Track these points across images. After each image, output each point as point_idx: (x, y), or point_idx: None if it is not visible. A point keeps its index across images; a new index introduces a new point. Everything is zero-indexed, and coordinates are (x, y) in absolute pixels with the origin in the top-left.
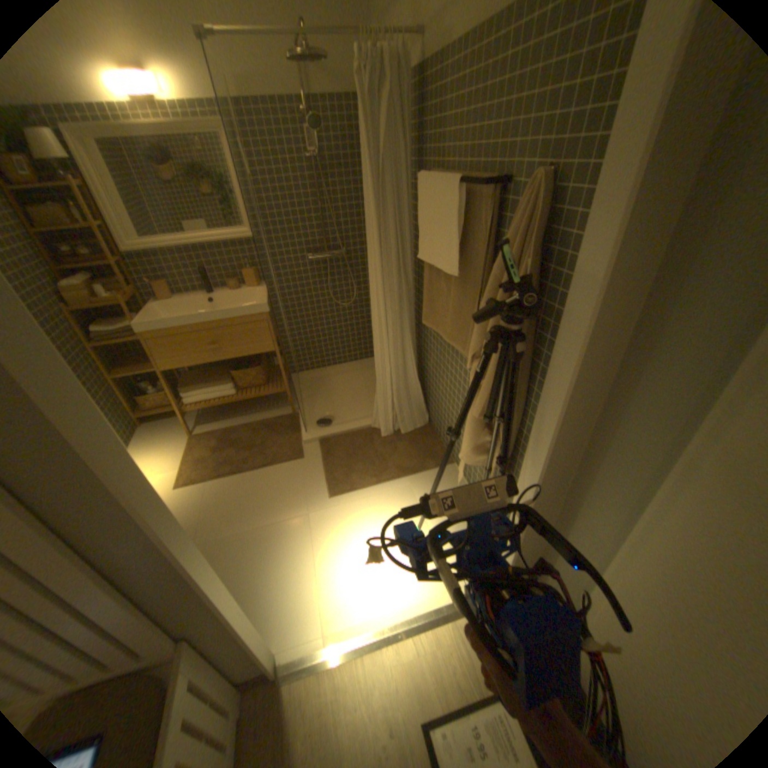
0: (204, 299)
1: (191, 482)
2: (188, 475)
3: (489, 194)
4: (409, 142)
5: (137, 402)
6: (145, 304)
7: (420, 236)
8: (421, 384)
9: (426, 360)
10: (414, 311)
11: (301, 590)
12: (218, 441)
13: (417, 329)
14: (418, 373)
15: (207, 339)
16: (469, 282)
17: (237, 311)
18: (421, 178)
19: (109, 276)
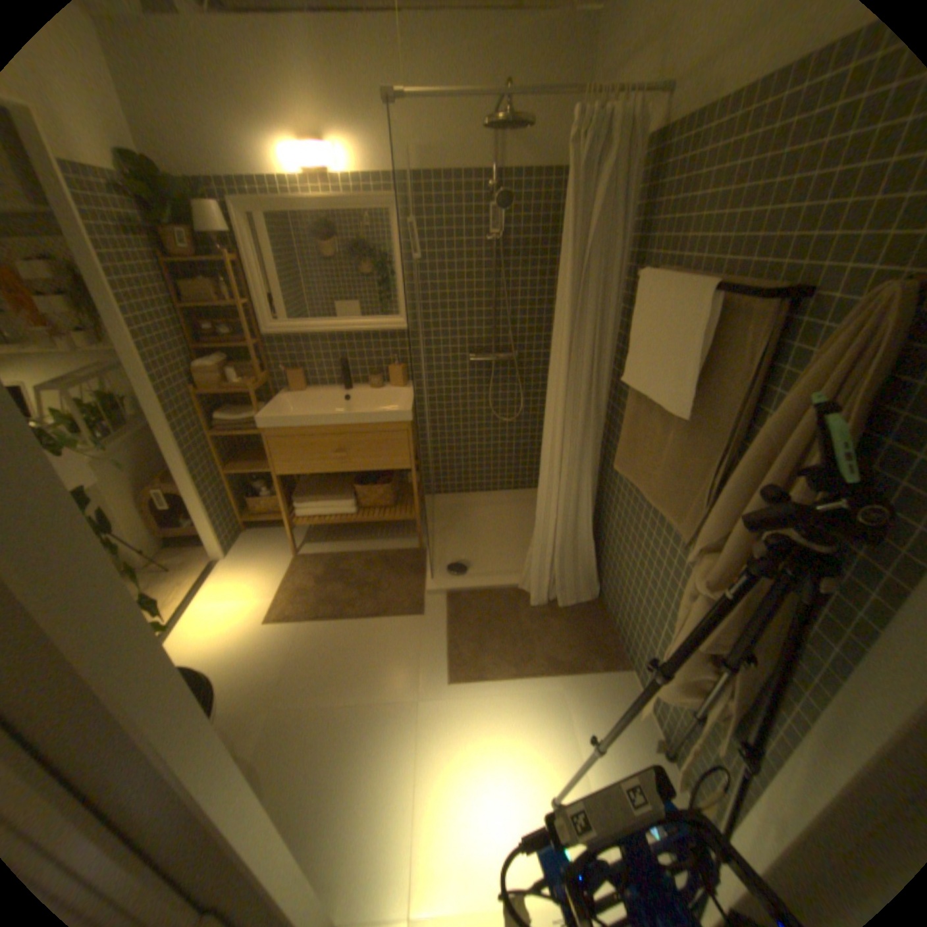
0: (342, 395)
1: (285, 618)
2: (284, 608)
3: (773, 311)
4: (629, 228)
5: (249, 503)
6: (277, 395)
7: (632, 352)
8: (596, 542)
9: (610, 513)
10: (602, 445)
11: (391, 825)
12: (327, 568)
13: (602, 468)
14: (593, 526)
15: (336, 444)
16: (707, 431)
17: (376, 416)
18: (642, 275)
19: (247, 359)
